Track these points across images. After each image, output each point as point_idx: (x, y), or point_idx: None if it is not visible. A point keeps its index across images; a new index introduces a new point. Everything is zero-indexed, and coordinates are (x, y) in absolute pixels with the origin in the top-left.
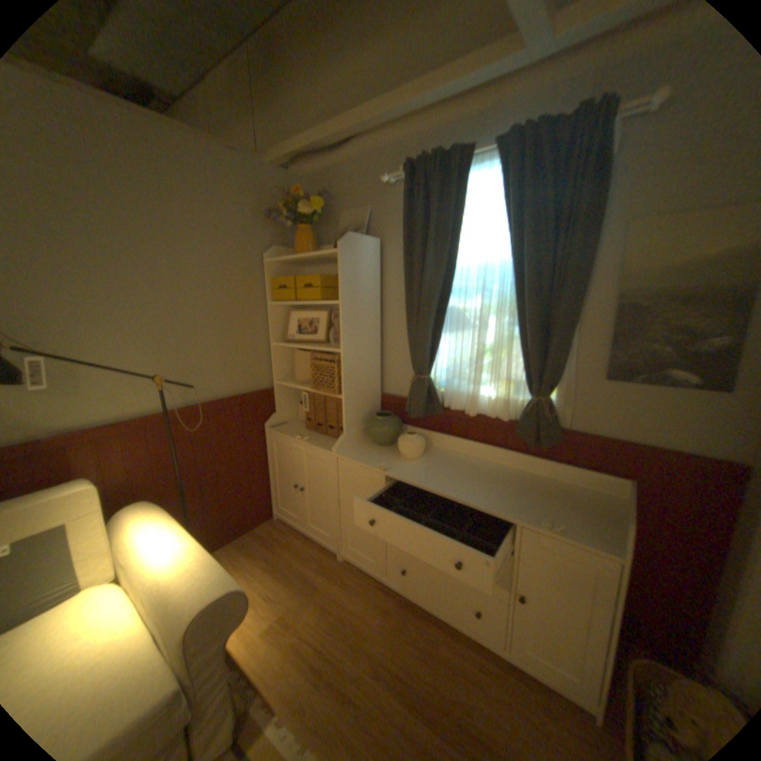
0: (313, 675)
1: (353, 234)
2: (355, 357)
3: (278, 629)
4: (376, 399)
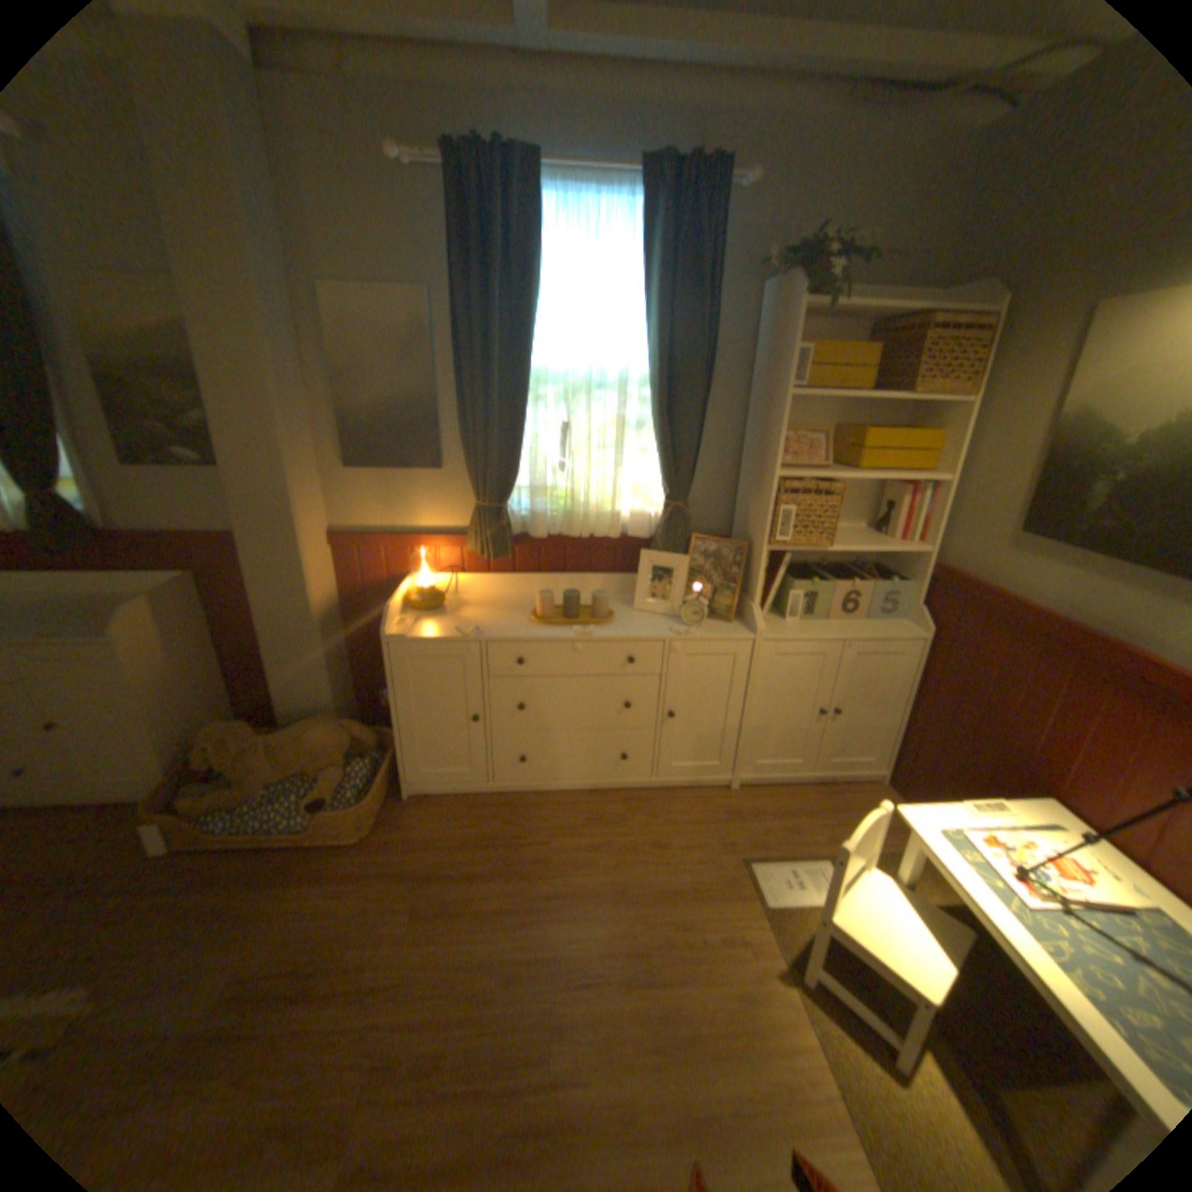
0: None
1: None
2: None
3: None
4: None
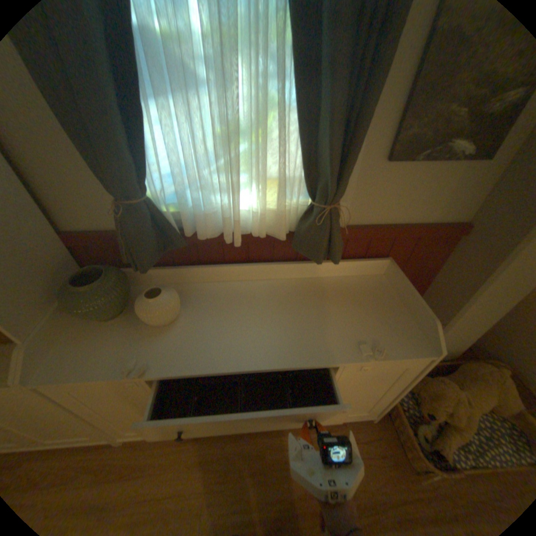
0: None
1: None
2: None
3: None
4: (54, 248)
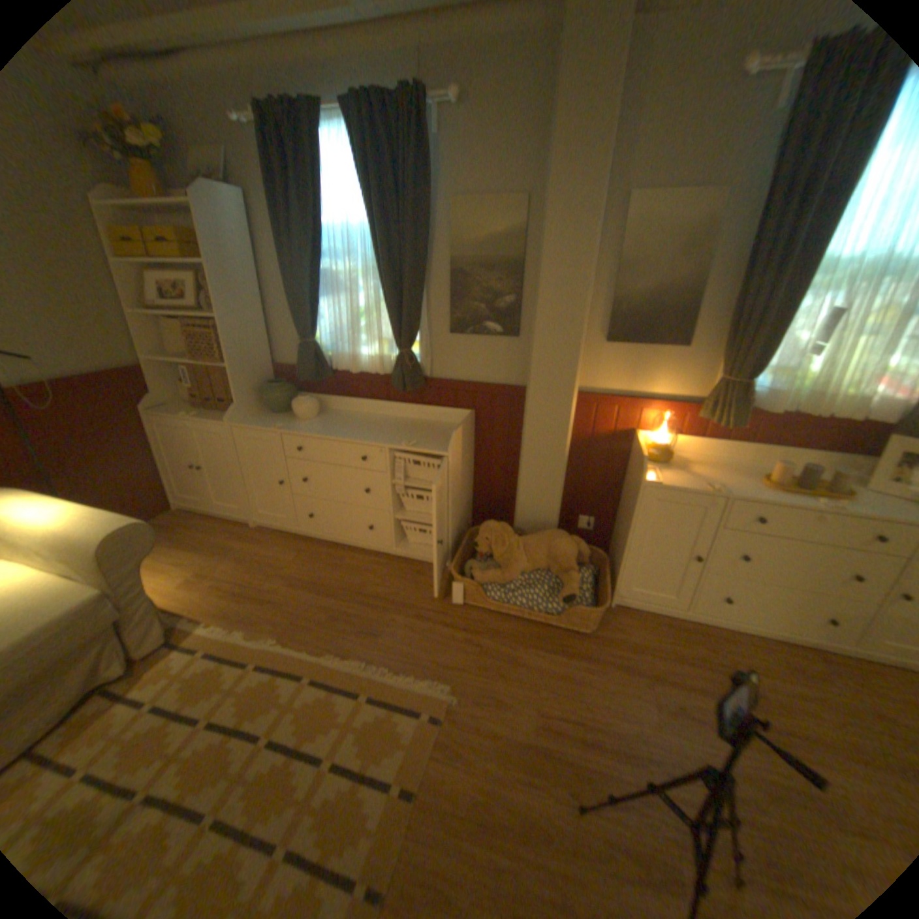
0: (233, 598)
1: (205, 183)
2: (233, 324)
3: (194, 581)
4: (267, 370)
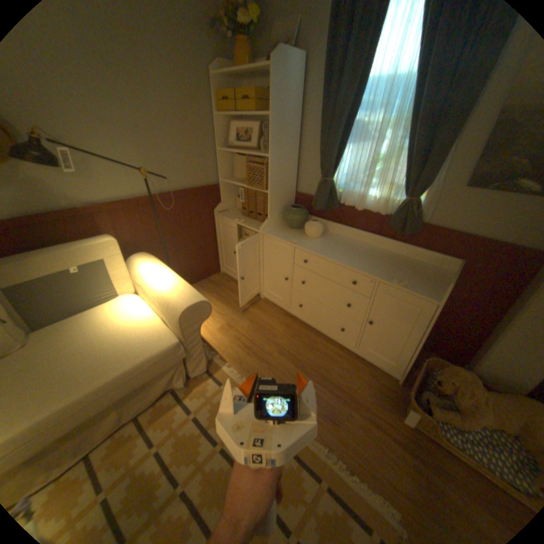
0: (246, 349)
1: (283, 46)
2: (278, 162)
3: (226, 327)
4: (291, 195)
